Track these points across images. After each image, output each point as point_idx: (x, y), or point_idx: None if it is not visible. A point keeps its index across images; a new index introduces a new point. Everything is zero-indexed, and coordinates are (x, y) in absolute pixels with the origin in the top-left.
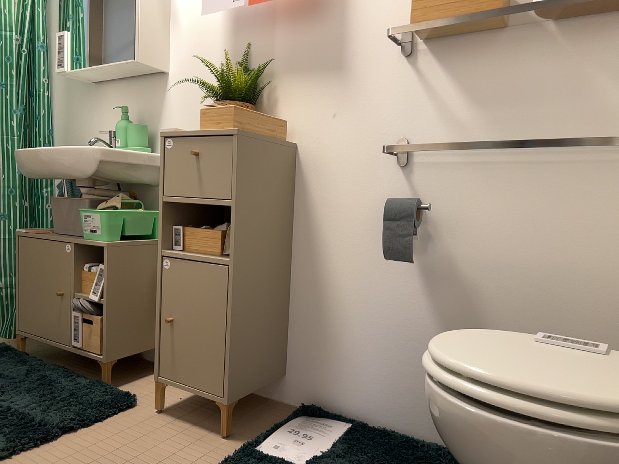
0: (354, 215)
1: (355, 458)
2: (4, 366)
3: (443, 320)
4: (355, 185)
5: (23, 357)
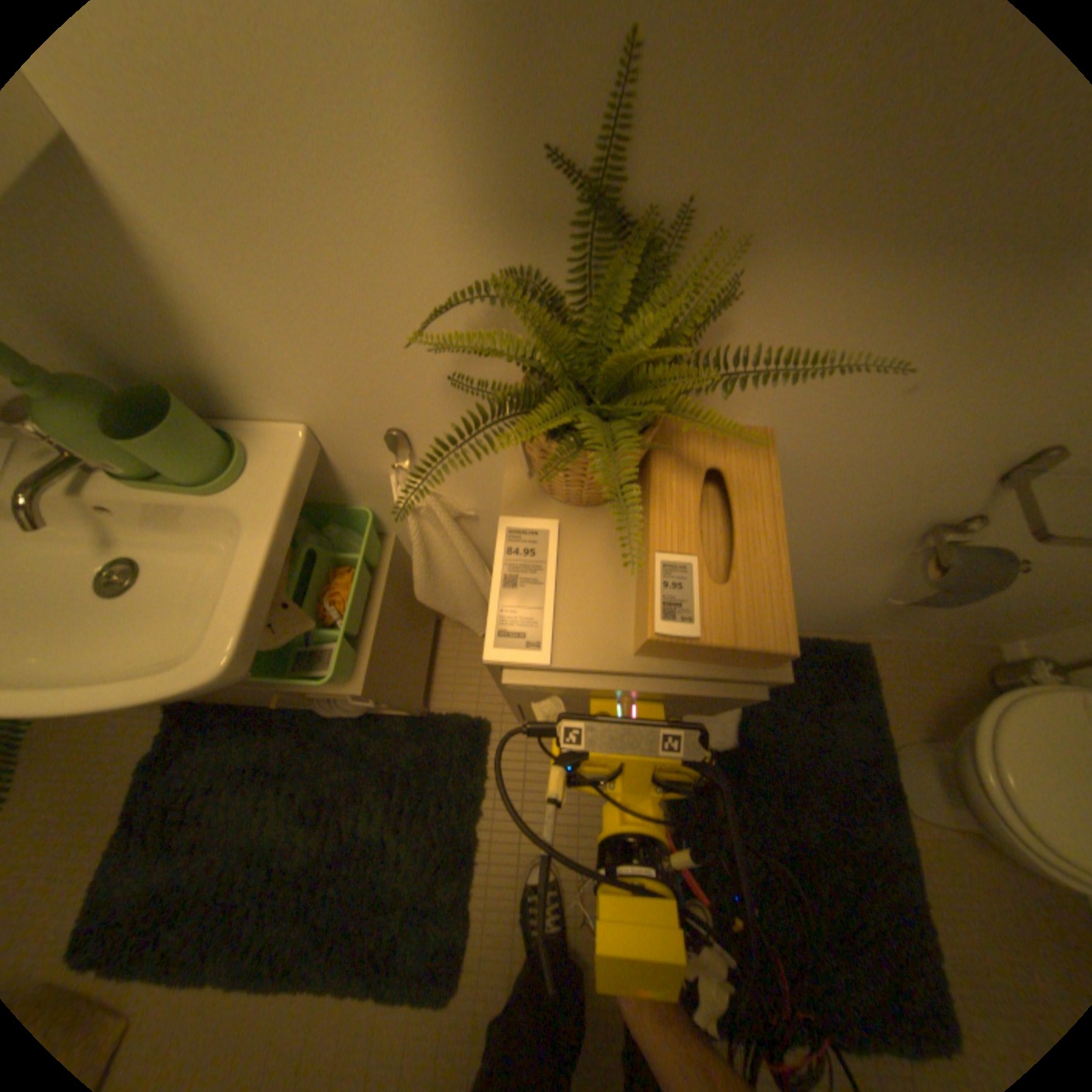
0: (834, 526)
1: (779, 720)
2: (250, 767)
3: (898, 593)
4: (869, 497)
5: (247, 729)
